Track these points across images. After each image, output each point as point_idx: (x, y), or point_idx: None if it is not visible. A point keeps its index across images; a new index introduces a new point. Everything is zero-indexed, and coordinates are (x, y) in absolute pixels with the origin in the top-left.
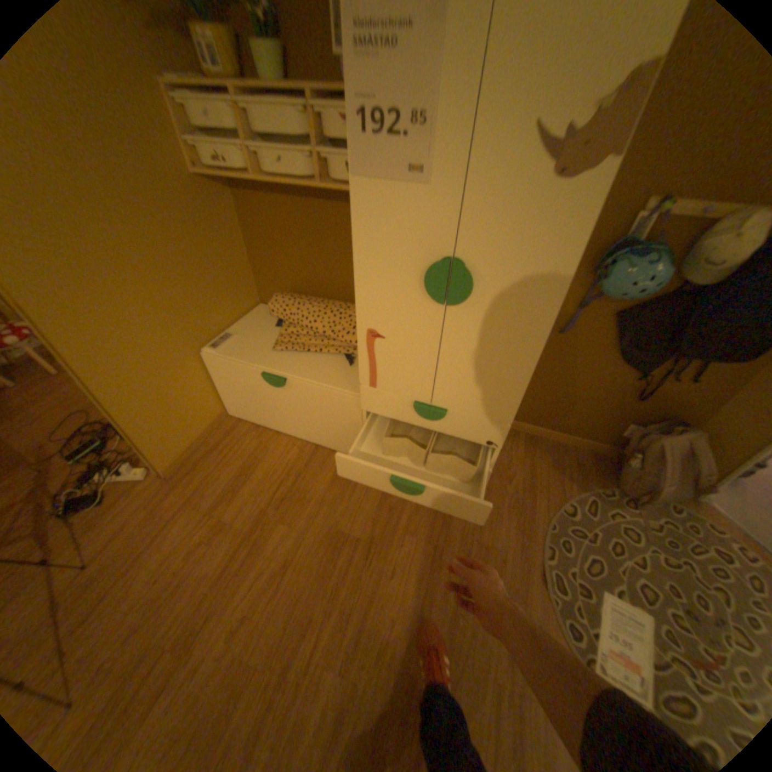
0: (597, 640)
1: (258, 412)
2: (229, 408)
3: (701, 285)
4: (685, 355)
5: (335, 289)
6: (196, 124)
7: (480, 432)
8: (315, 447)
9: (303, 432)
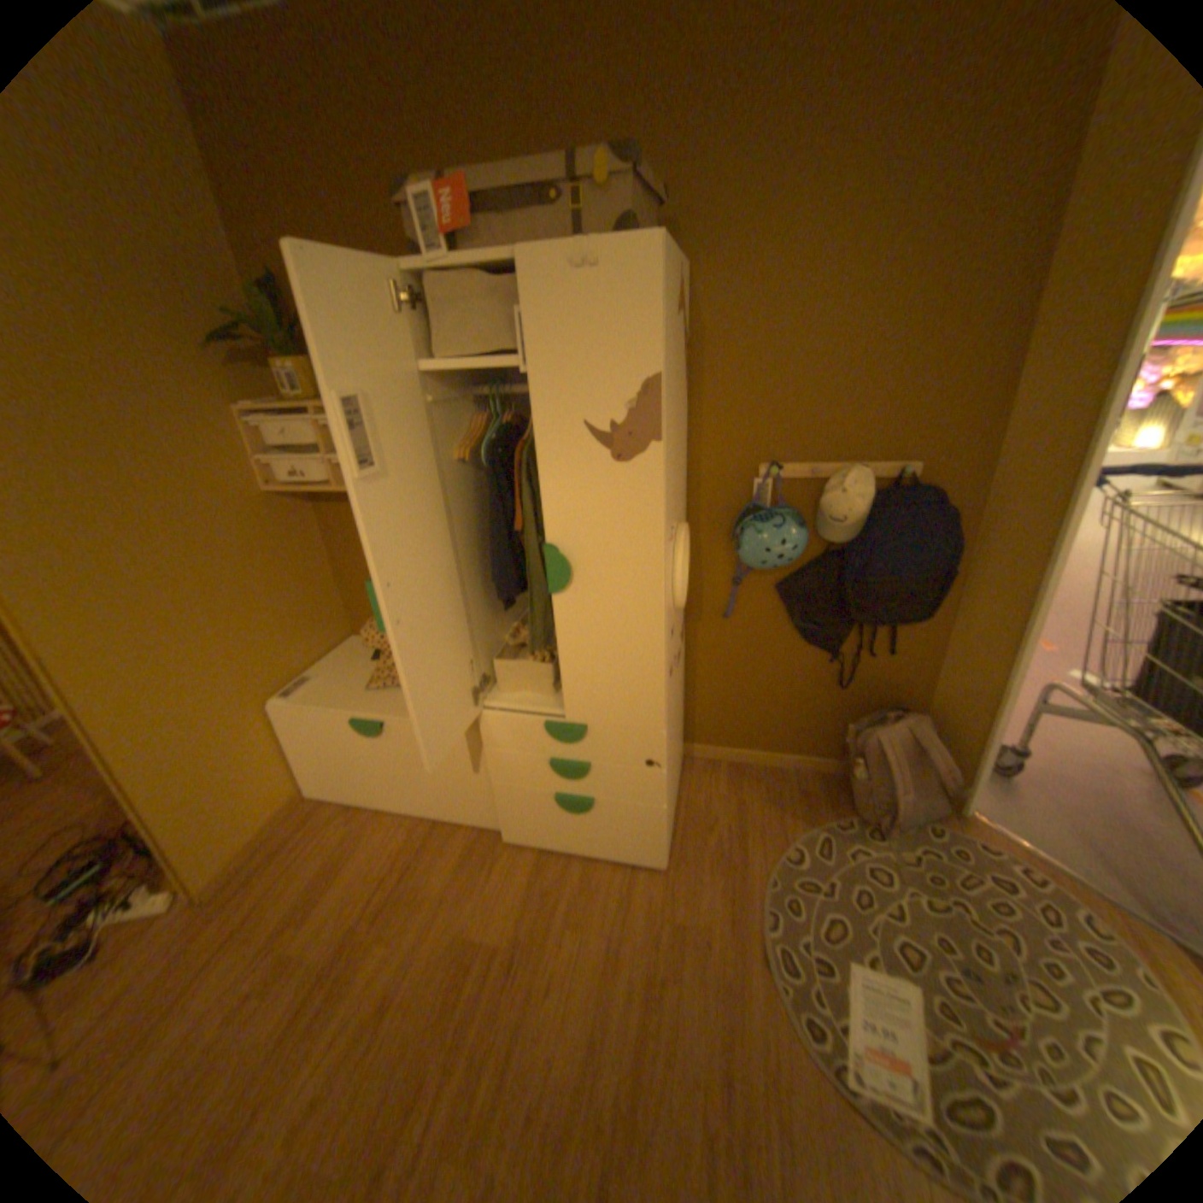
0: (848, 1037)
1: (346, 785)
2: (305, 787)
3: (846, 544)
4: (860, 622)
5: None
6: (271, 443)
7: (634, 751)
8: (432, 825)
9: (413, 805)
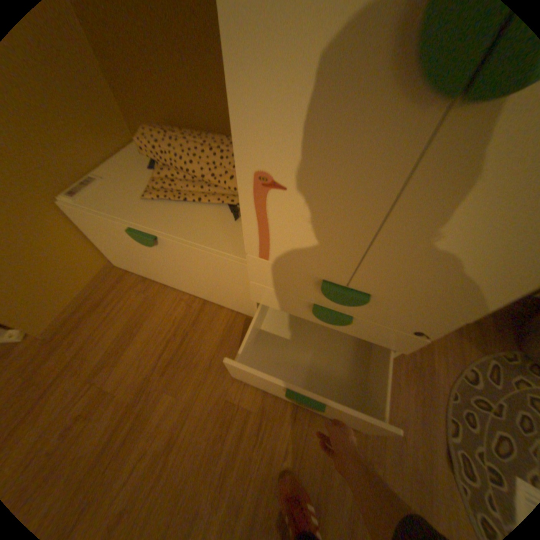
0: None
1: (140, 266)
2: (112, 260)
3: None
4: None
5: (215, 118)
6: None
7: (411, 322)
8: (203, 302)
9: (190, 288)
